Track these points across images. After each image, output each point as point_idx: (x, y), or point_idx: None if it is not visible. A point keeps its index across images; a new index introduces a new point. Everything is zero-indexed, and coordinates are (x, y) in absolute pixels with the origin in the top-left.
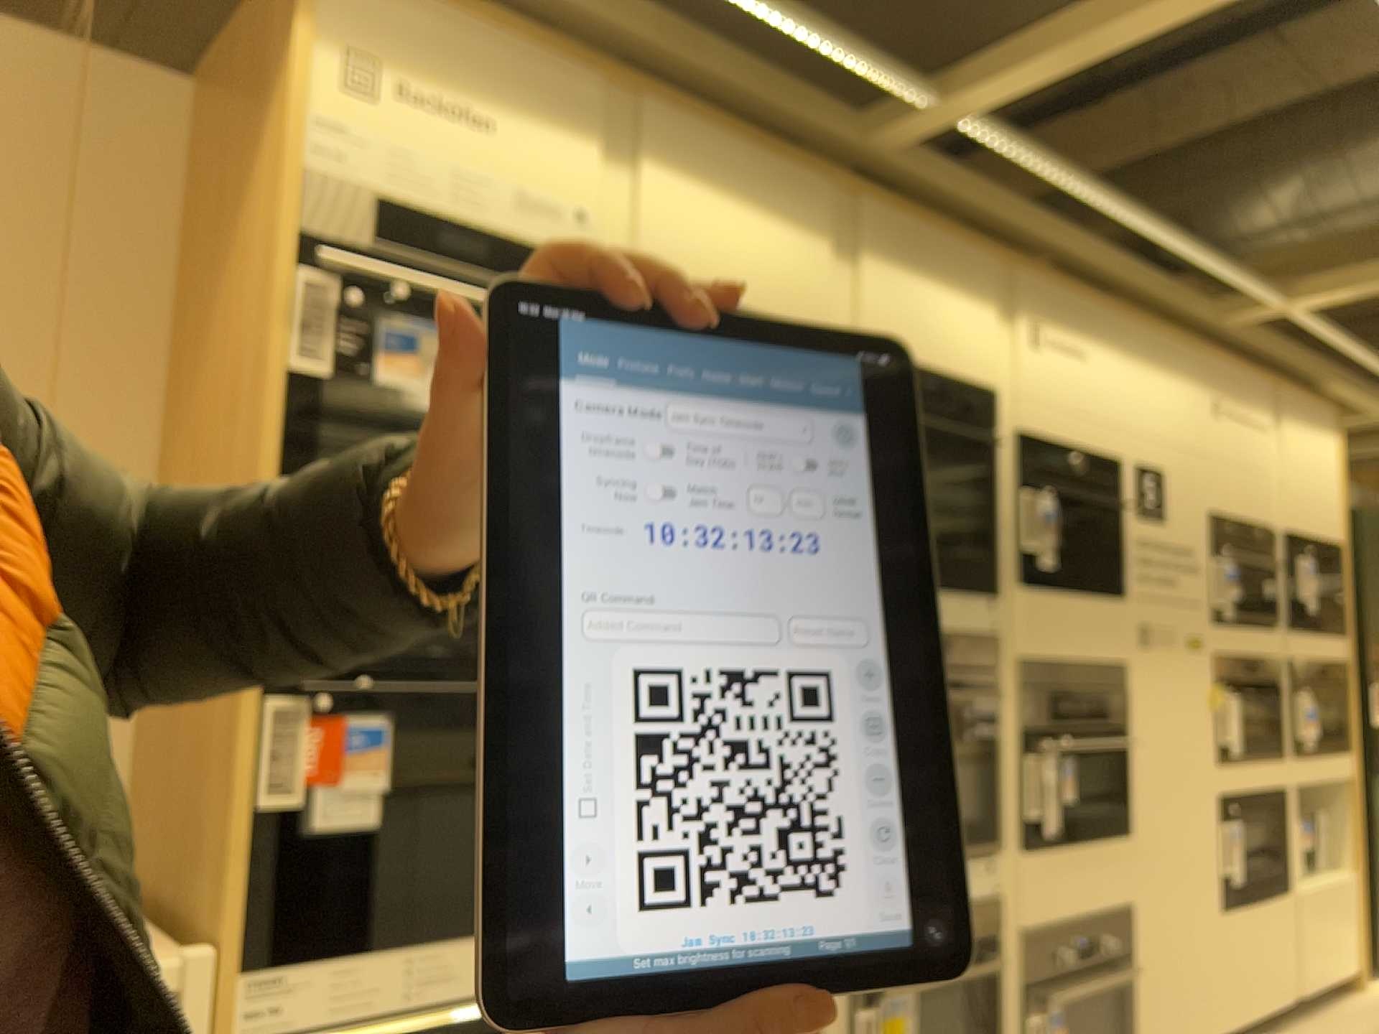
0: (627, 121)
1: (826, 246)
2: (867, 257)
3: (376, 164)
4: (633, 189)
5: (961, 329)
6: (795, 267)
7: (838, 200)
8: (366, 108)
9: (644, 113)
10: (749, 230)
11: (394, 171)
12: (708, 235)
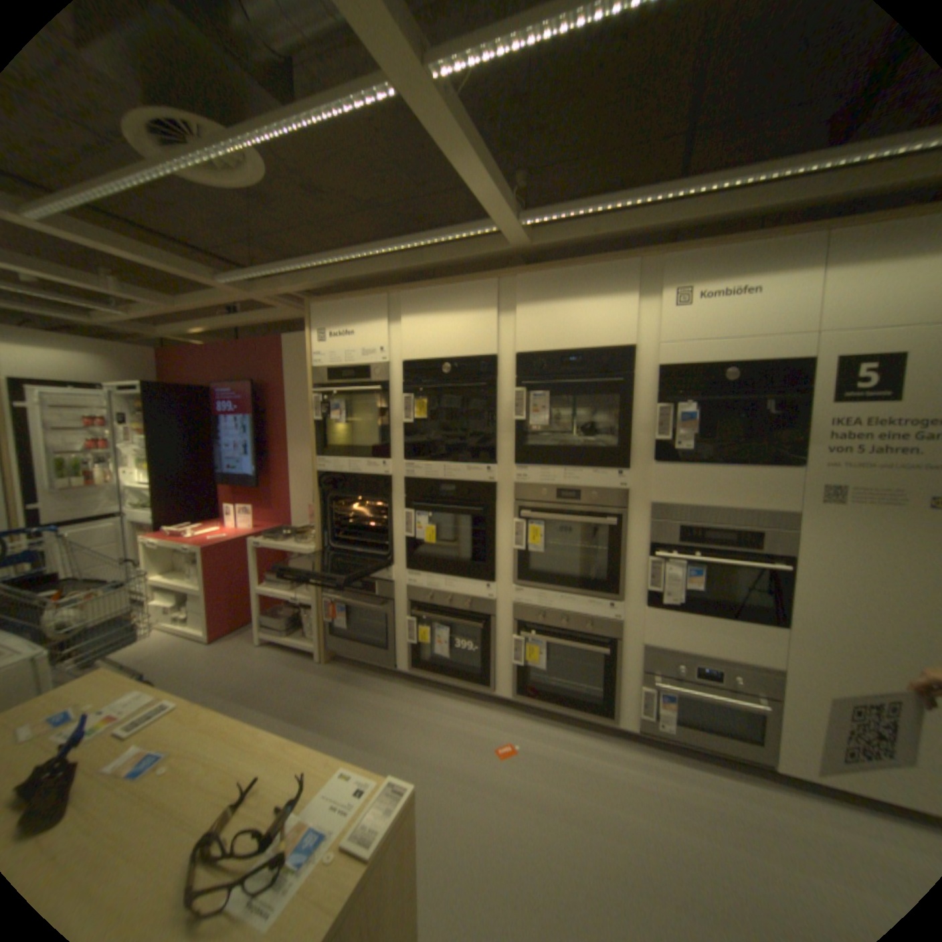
0: (395, 301)
1: (500, 306)
2: (524, 302)
3: (321, 358)
4: (399, 327)
5: (608, 314)
6: (475, 327)
7: (506, 279)
8: (318, 343)
9: (401, 294)
10: (449, 320)
11: (326, 358)
12: (429, 332)
